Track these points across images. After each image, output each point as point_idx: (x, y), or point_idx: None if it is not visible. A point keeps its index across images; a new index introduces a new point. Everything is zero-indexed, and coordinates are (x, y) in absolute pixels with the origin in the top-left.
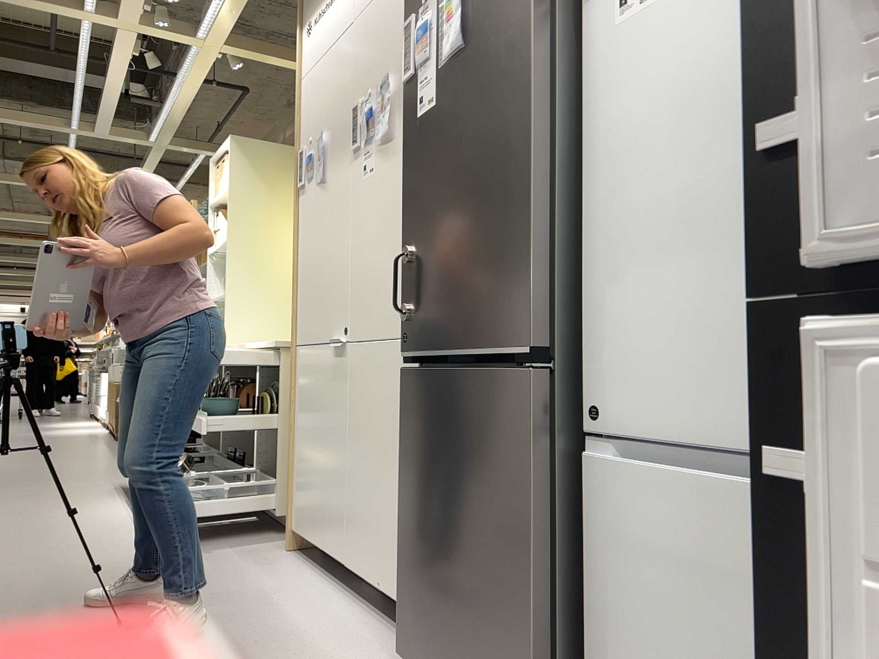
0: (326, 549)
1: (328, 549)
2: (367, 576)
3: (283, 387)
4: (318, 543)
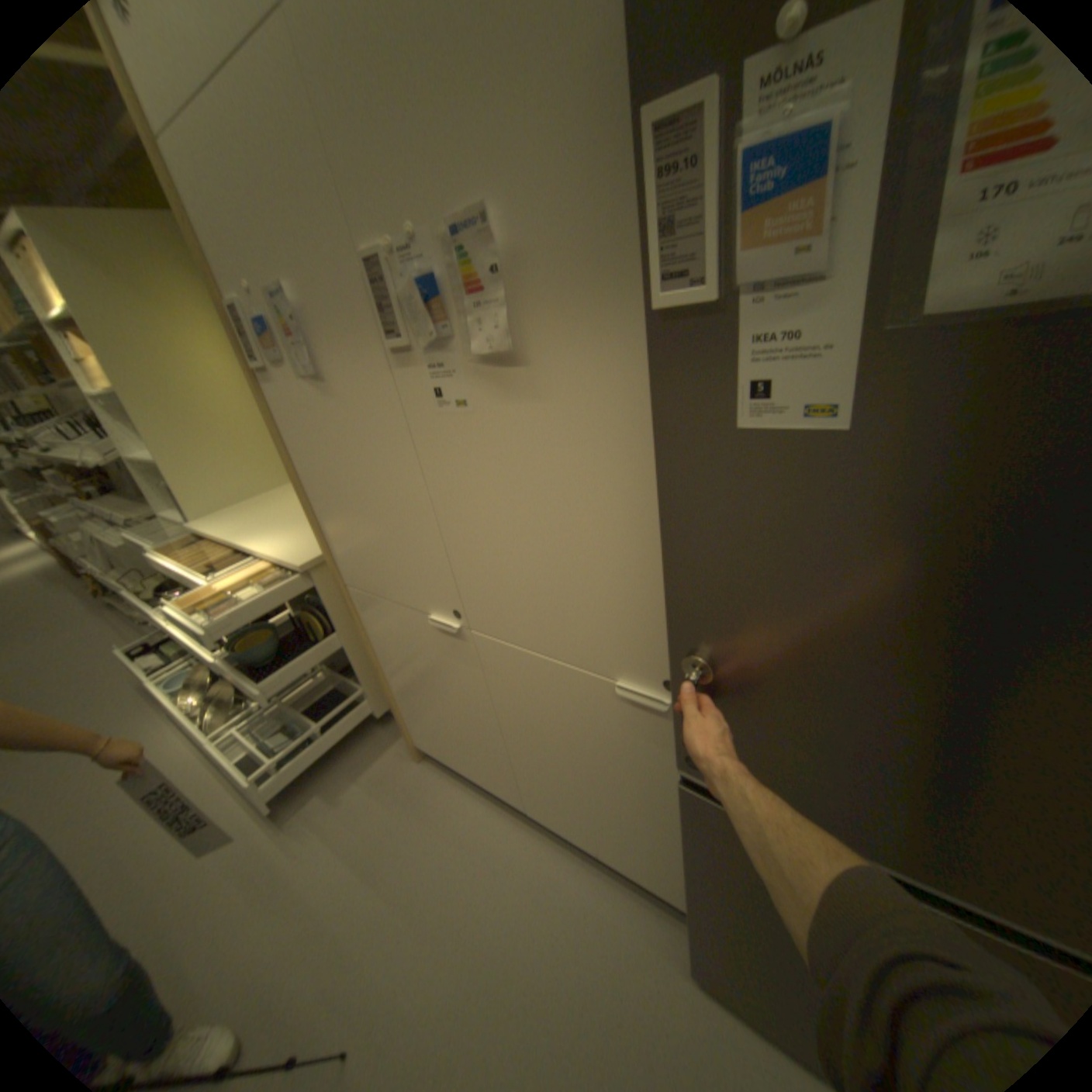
0: (484, 786)
1: (489, 789)
2: (569, 838)
3: (331, 606)
4: (467, 776)
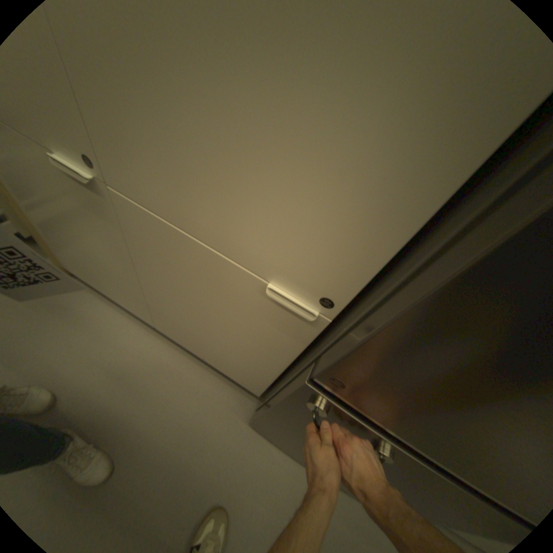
0: (124, 306)
1: (128, 308)
2: (186, 347)
3: None
4: (110, 297)
